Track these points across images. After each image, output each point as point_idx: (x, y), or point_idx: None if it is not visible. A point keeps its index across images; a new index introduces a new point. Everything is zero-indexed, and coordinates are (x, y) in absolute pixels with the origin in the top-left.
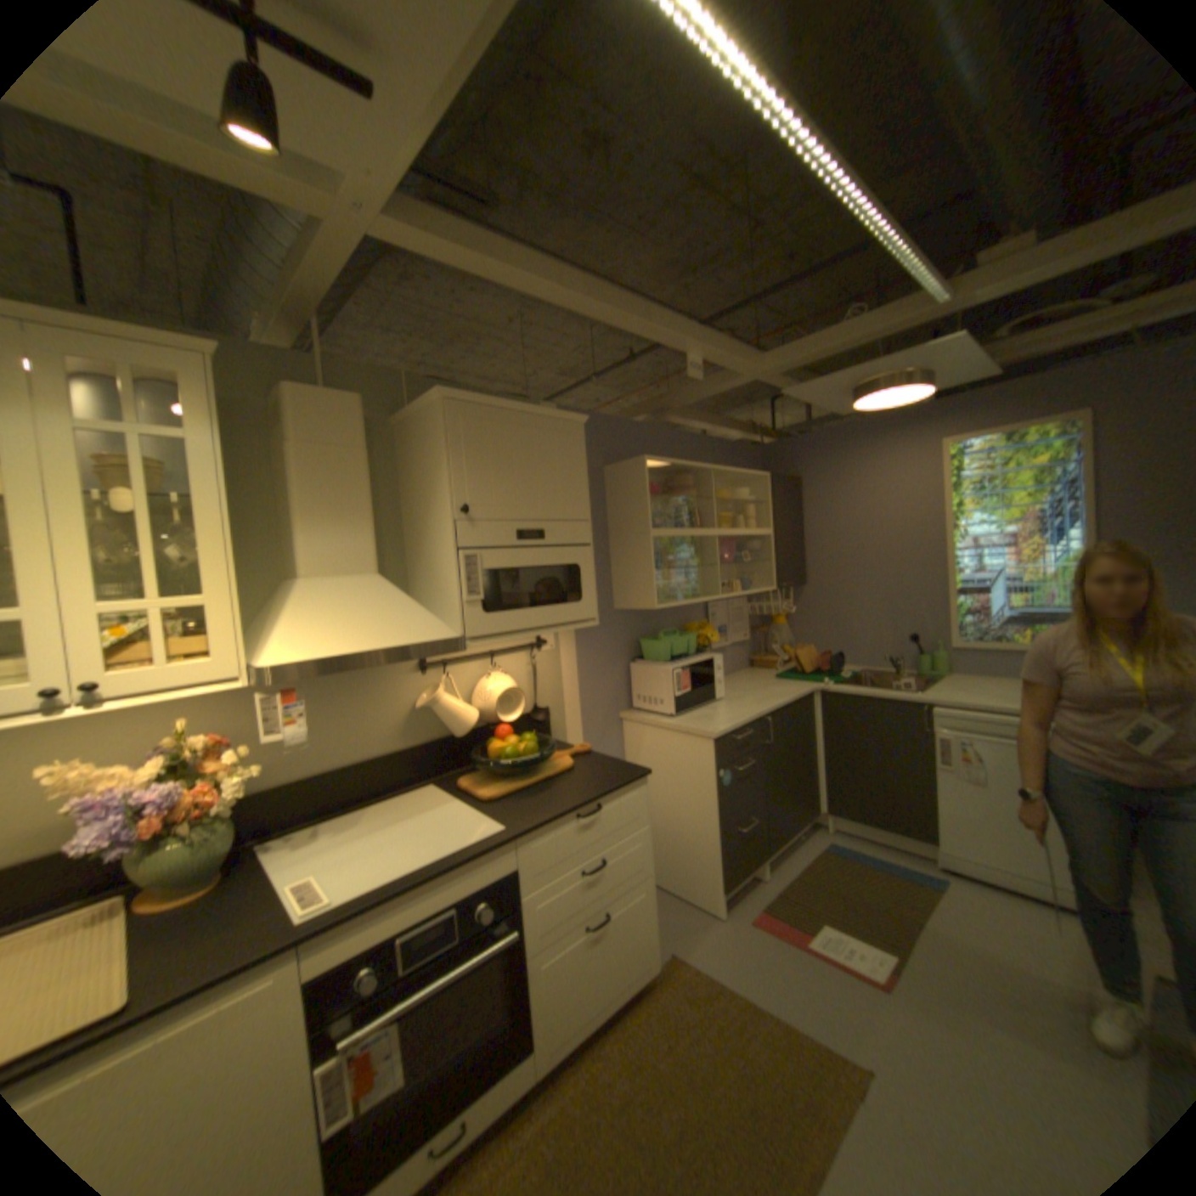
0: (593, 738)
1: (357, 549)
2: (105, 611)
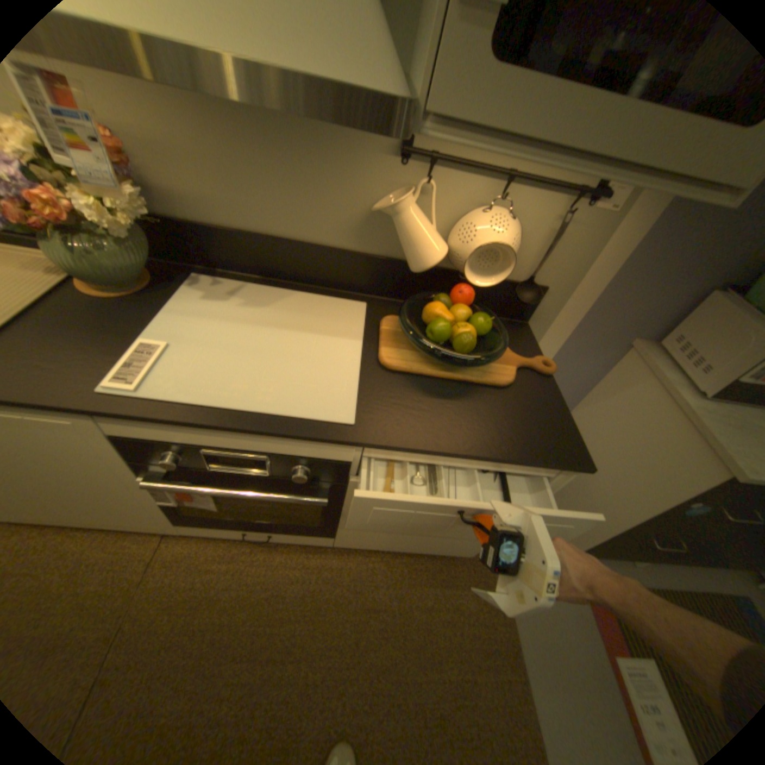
0: (580, 346)
1: None
2: None
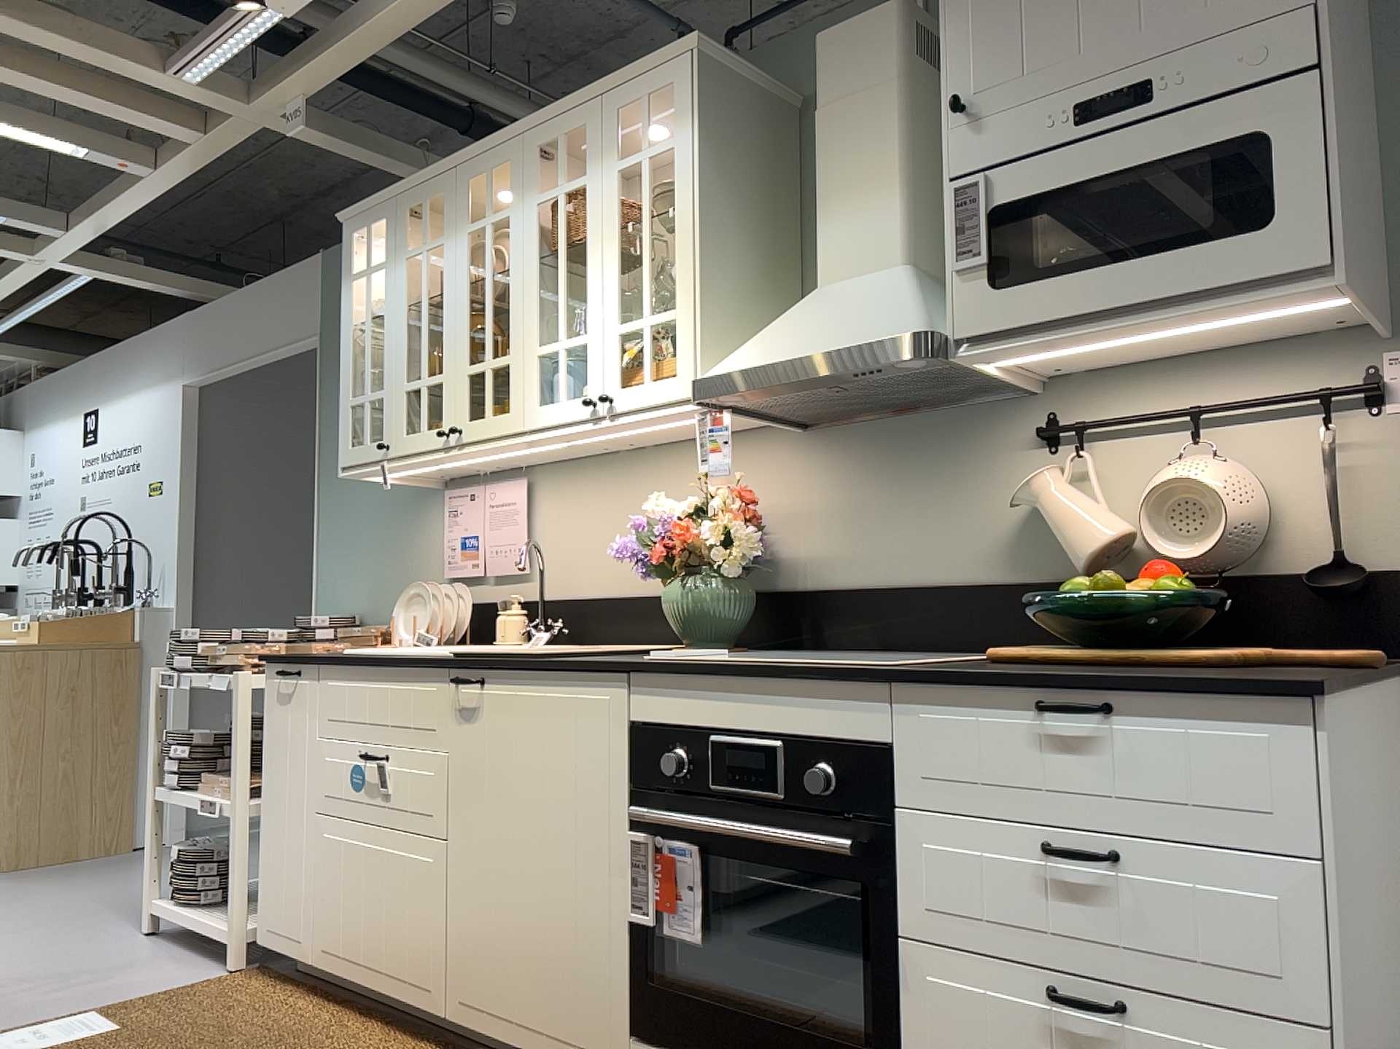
0: None
1: (877, 232)
2: (621, 330)
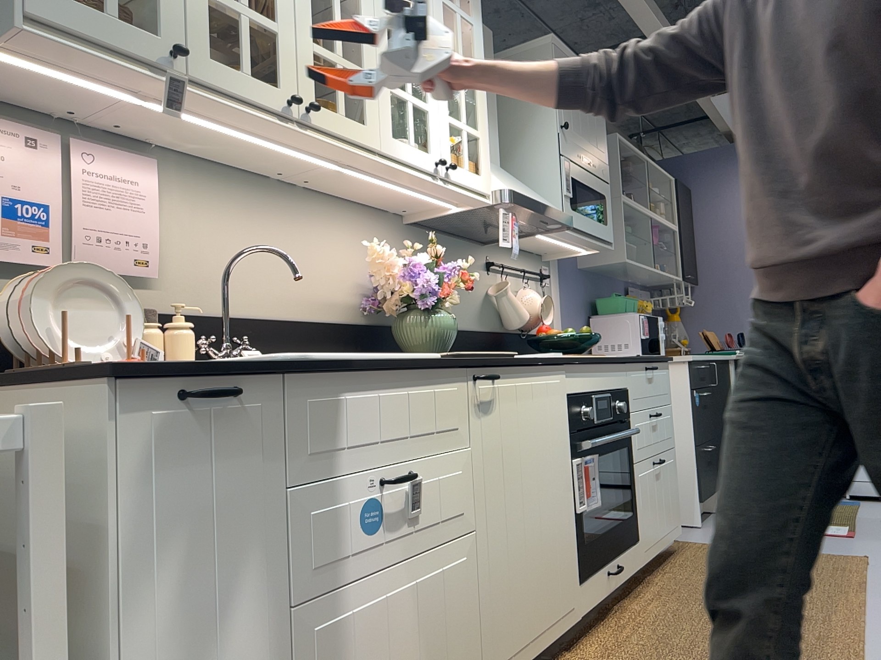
0: None
1: (494, 144)
2: (451, 122)
